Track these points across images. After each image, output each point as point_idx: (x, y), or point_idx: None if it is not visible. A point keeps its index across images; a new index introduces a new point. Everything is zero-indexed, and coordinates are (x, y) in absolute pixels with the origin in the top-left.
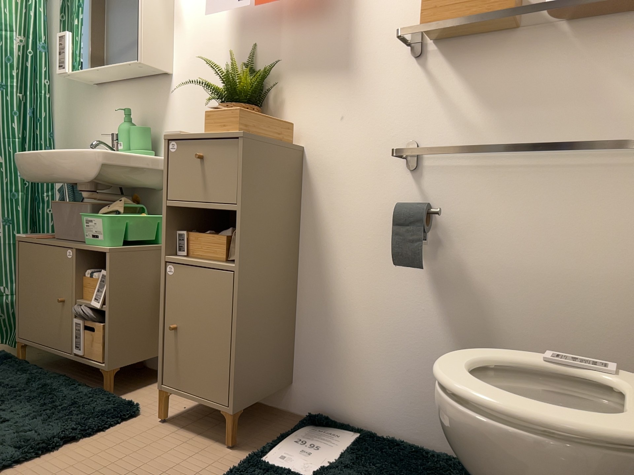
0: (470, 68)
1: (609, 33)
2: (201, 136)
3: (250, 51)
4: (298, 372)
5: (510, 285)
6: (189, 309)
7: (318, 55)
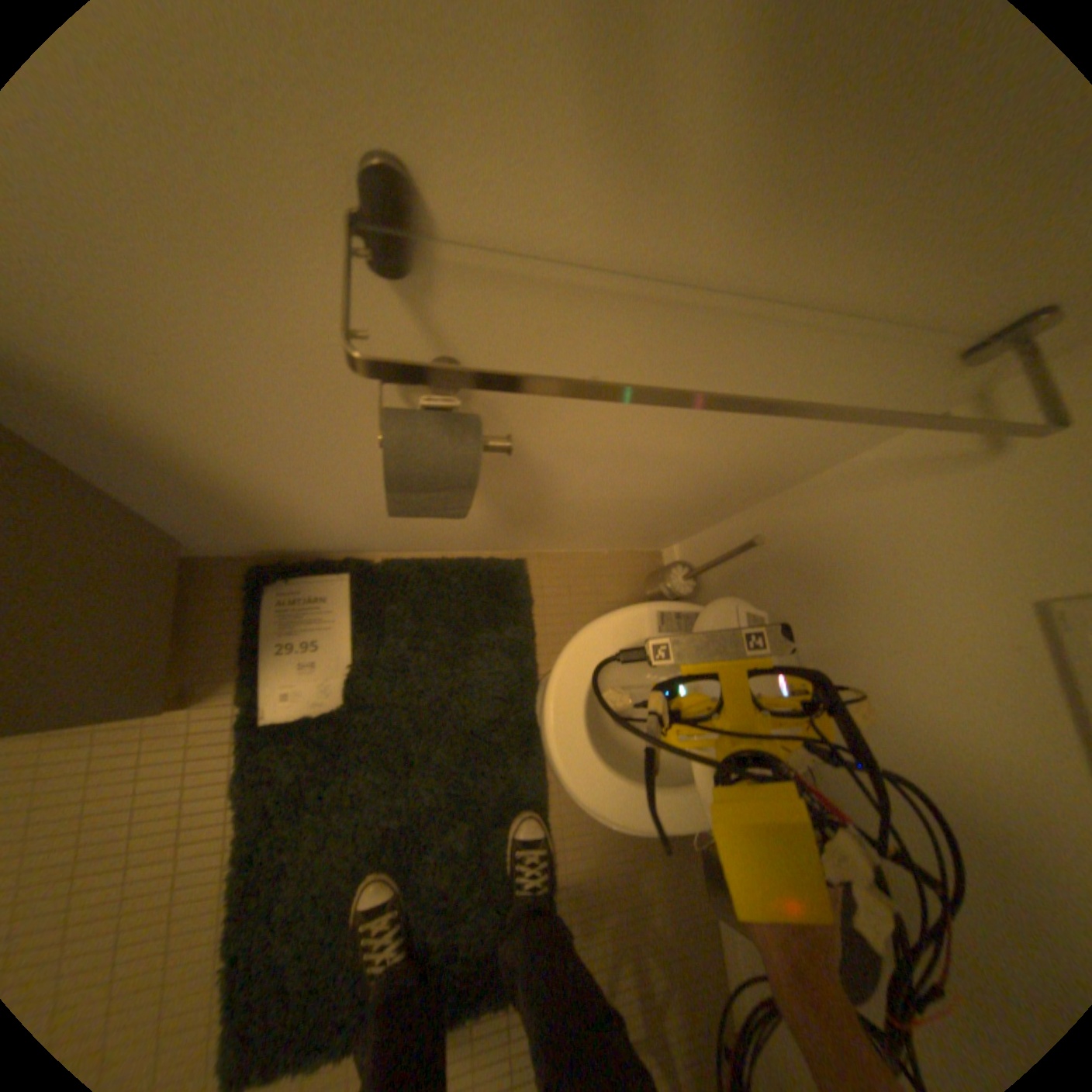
0: None
1: None
2: None
3: None
4: (185, 537)
5: (600, 464)
6: None
7: None
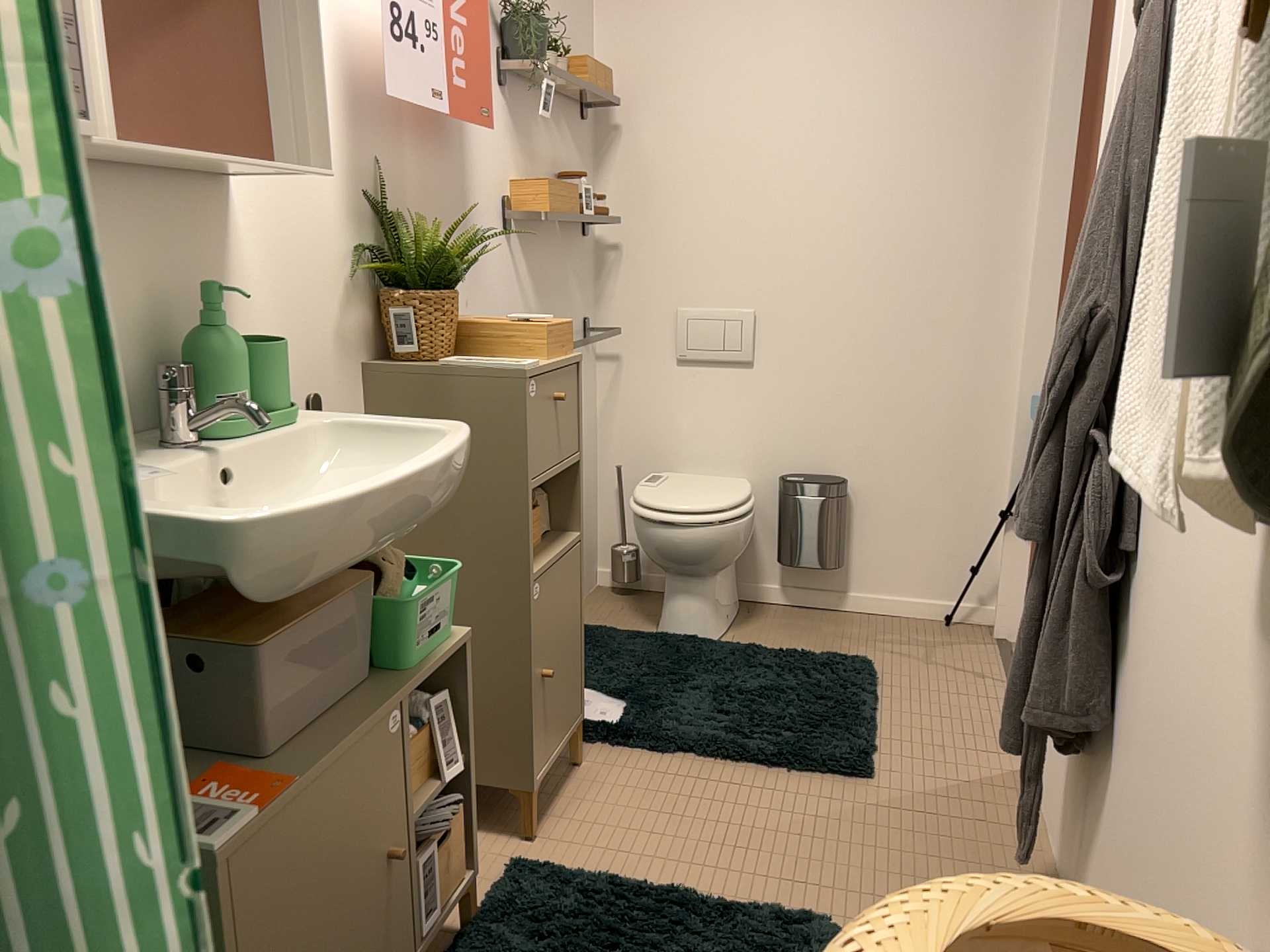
0: (531, 252)
1: (571, 236)
2: (553, 363)
3: (371, 166)
4: None
5: None
6: (553, 635)
7: (445, 204)
